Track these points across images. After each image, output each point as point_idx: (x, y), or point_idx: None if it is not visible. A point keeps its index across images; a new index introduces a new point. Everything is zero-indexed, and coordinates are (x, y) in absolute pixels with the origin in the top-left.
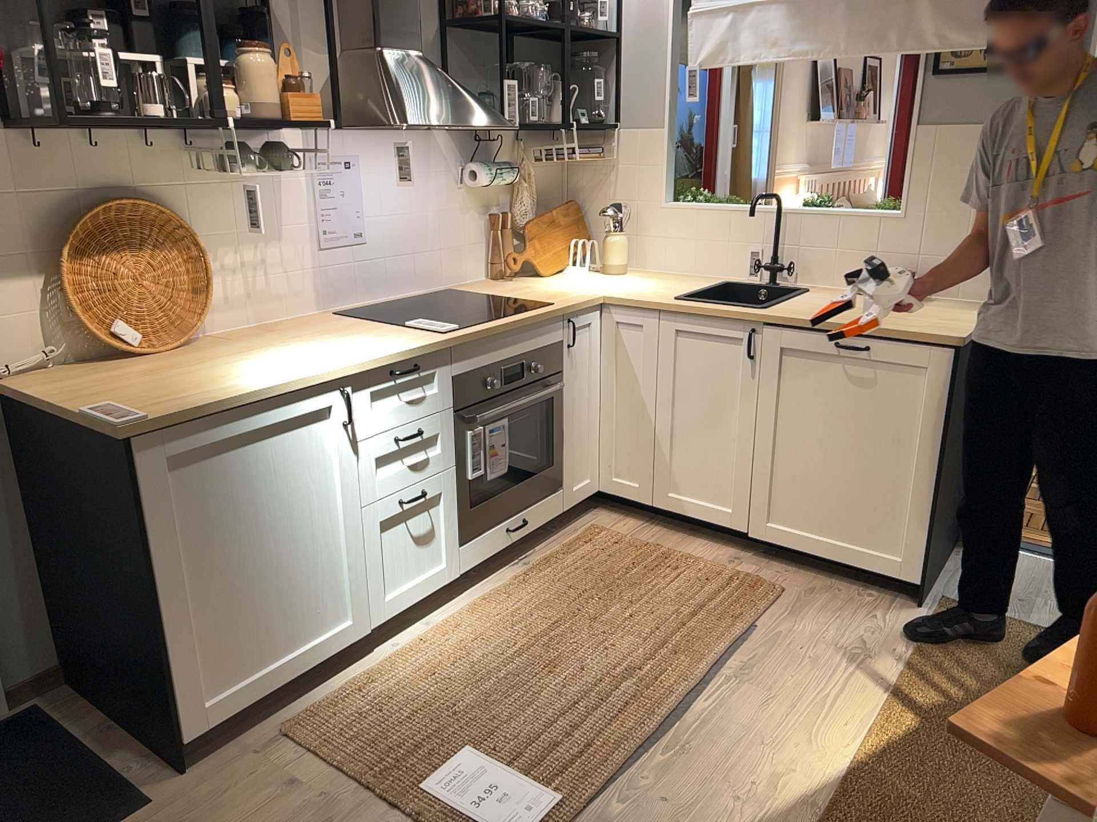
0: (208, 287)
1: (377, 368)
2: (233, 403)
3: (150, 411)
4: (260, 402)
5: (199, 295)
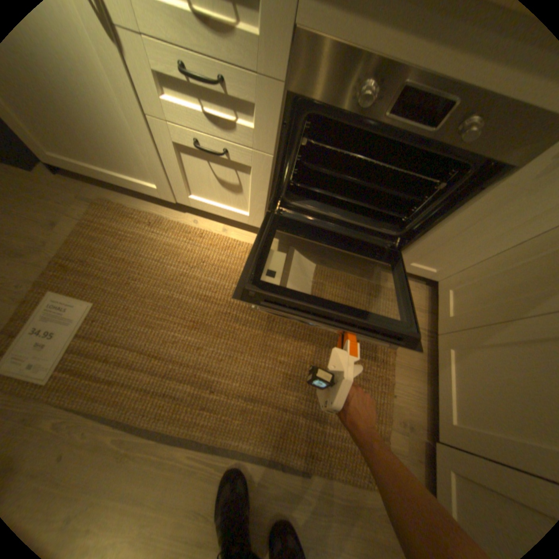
0: None
1: None
2: None
3: None
4: None
5: None
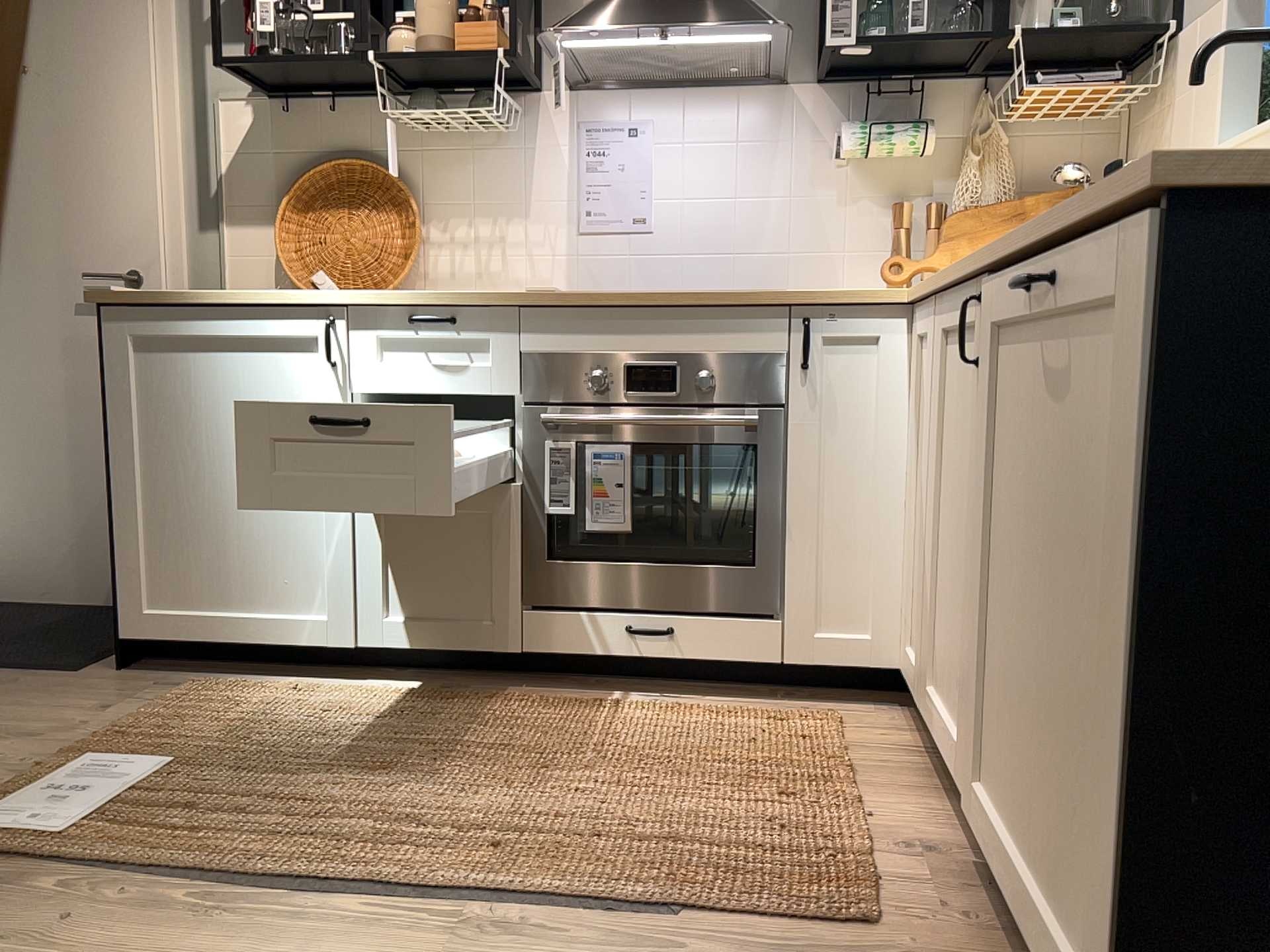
0: (412, 251)
1: (386, 308)
2: (194, 300)
3: (136, 293)
4: (227, 308)
5: (407, 260)
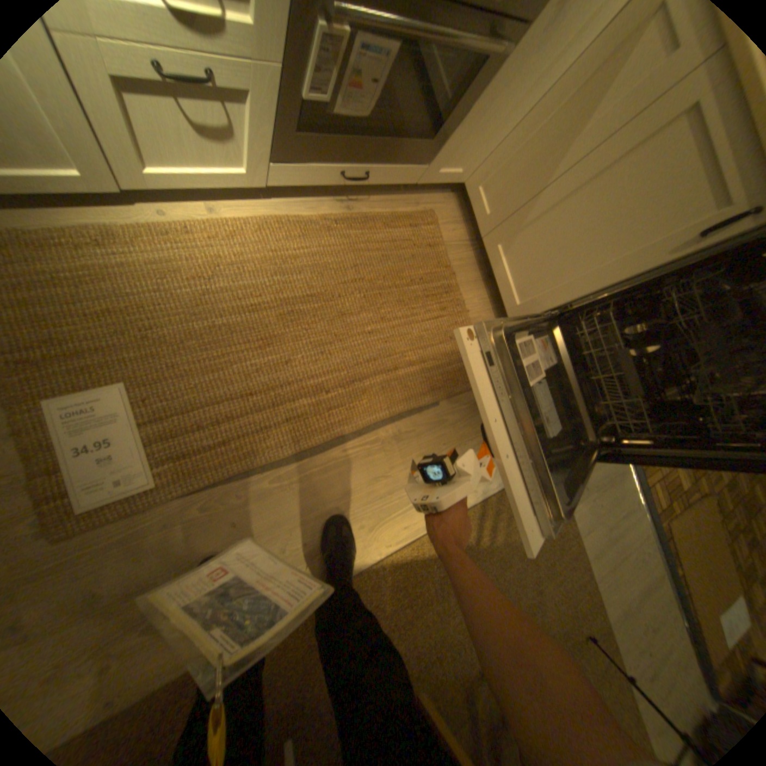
0: None
1: None
2: None
3: None
4: None
5: None
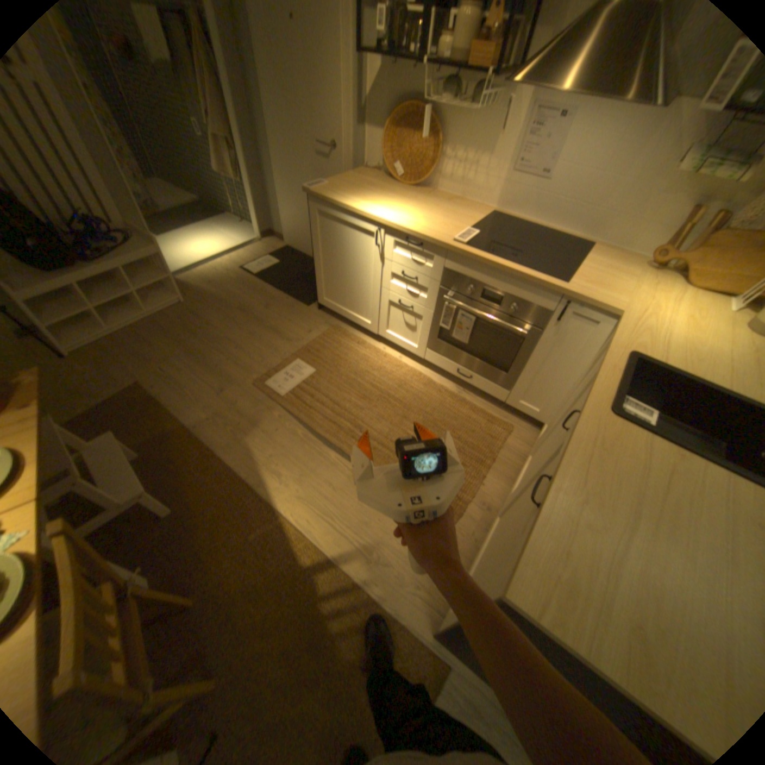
0: (434, 164)
1: (398, 231)
2: (334, 205)
3: (318, 191)
4: (345, 211)
5: (432, 166)
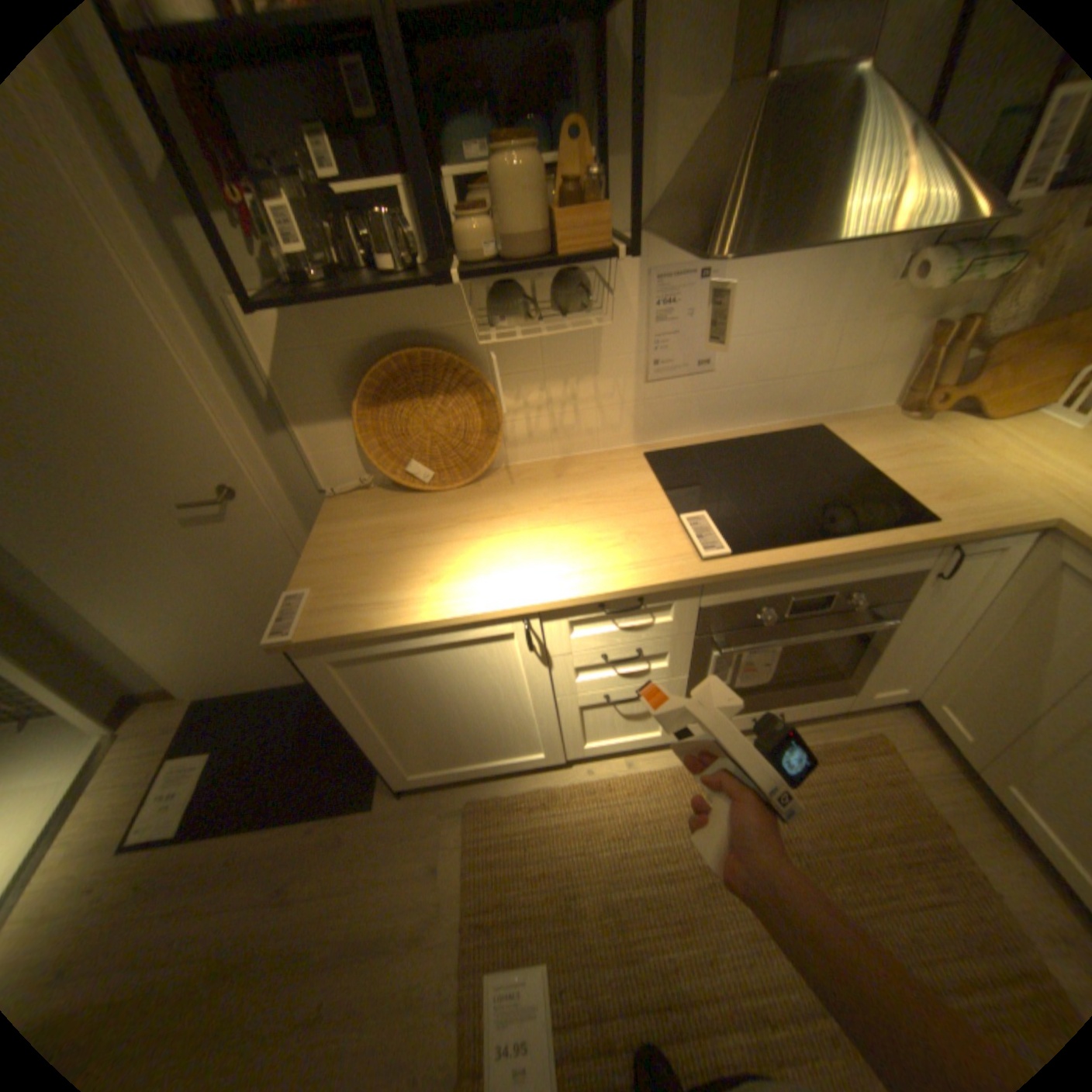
0: (498, 429)
1: (579, 601)
2: (385, 630)
3: (312, 621)
4: (420, 628)
5: (492, 433)
